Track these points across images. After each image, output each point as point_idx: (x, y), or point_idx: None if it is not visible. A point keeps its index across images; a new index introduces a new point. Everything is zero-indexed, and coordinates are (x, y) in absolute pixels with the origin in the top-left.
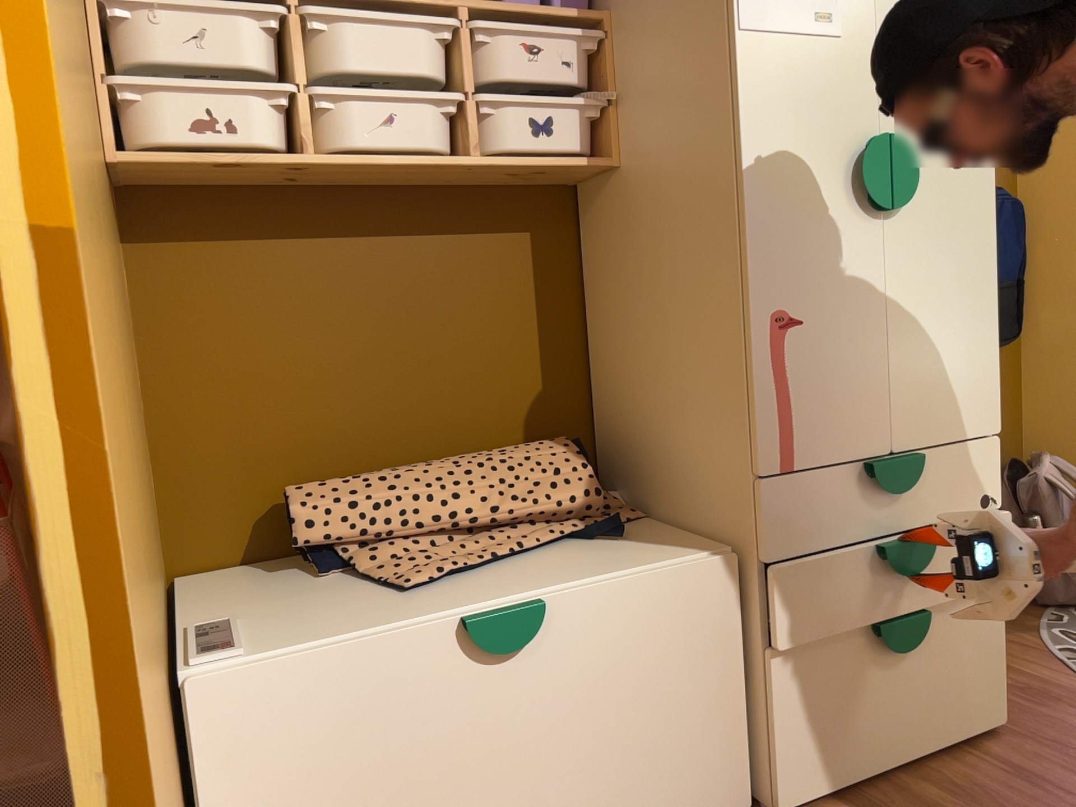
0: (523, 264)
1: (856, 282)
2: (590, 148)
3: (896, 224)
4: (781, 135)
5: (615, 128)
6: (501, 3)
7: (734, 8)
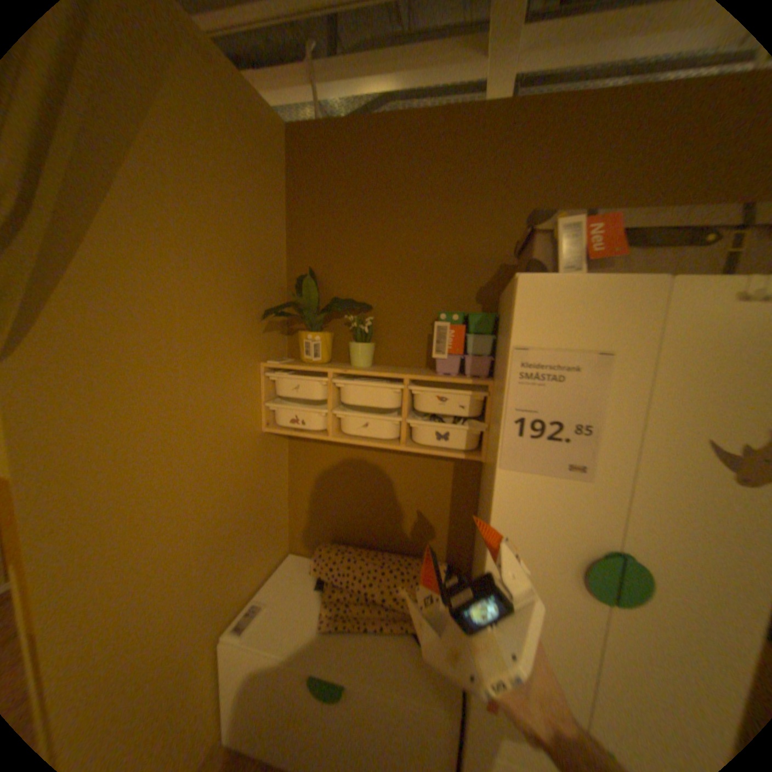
0: (446, 477)
1: (573, 635)
2: (471, 447)
3: (626, 611)
4: (523, 532)
5: (485, 443)
6: (427, 376)
7: (500, 453)
